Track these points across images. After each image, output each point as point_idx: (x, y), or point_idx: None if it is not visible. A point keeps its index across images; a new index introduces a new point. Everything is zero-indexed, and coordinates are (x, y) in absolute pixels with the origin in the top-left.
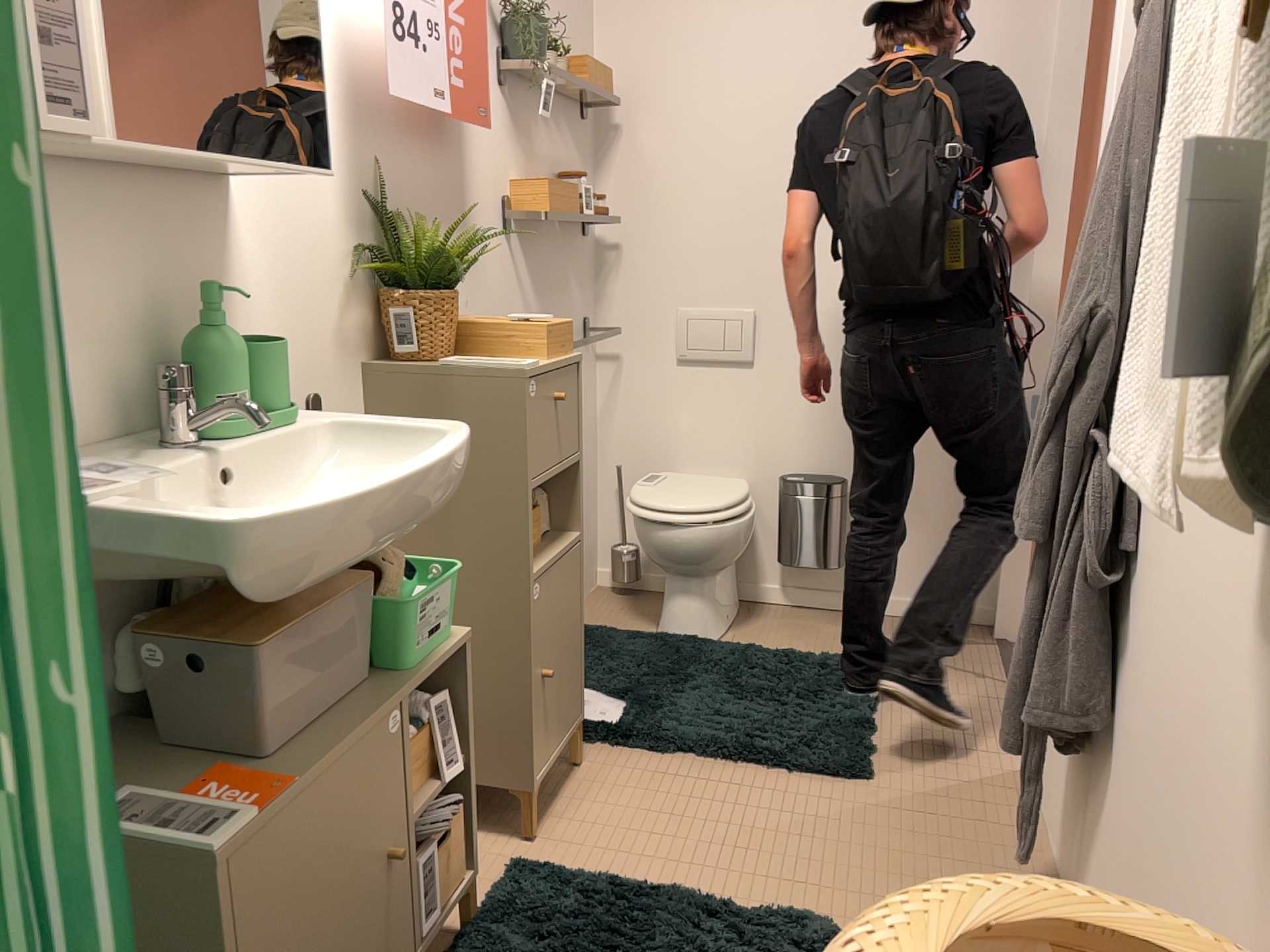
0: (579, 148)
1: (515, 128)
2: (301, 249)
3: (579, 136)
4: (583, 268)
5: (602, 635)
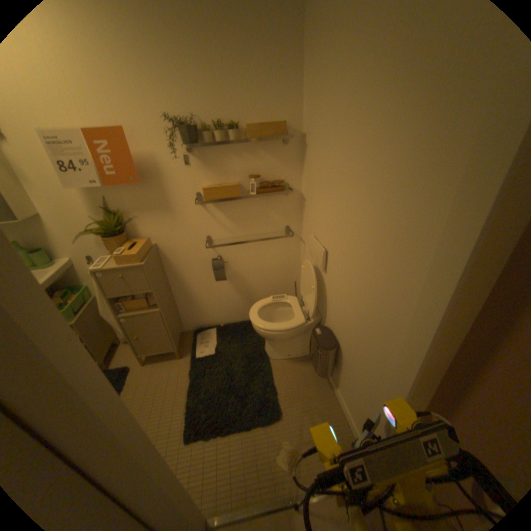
0: (279, 157)
1: (204, 164)
2: (71, 224)
3: (279, 151)
4: (284, 207)
5: (252, 330)
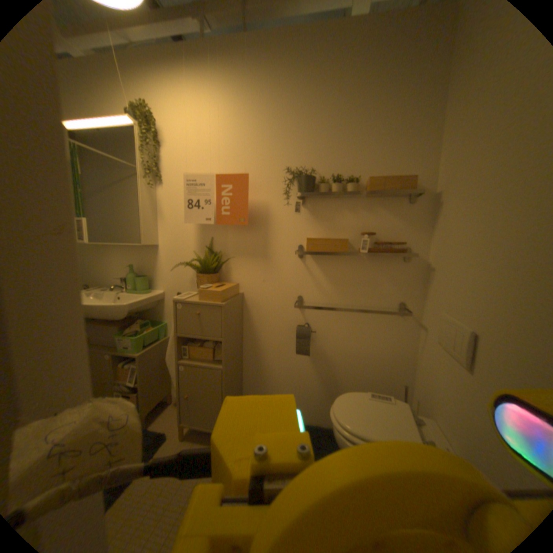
0: (403, 215)
1: (314, 215)
2: (178, 258)
3: (404, 208)
4: (402, 276)
5: (330, 444)
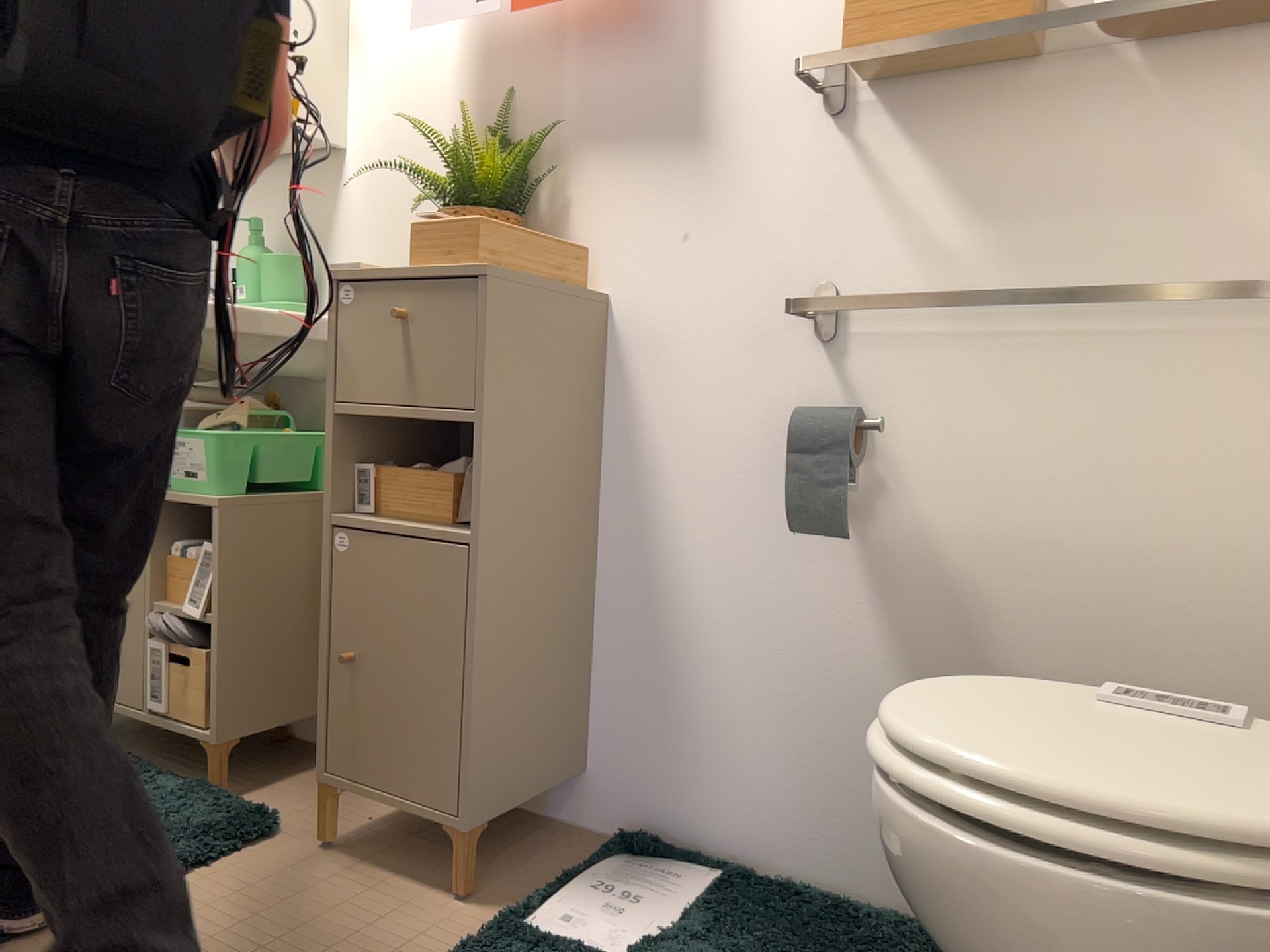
0: None
1: None
2: (404, 195)
3: None
4: None
5: None
